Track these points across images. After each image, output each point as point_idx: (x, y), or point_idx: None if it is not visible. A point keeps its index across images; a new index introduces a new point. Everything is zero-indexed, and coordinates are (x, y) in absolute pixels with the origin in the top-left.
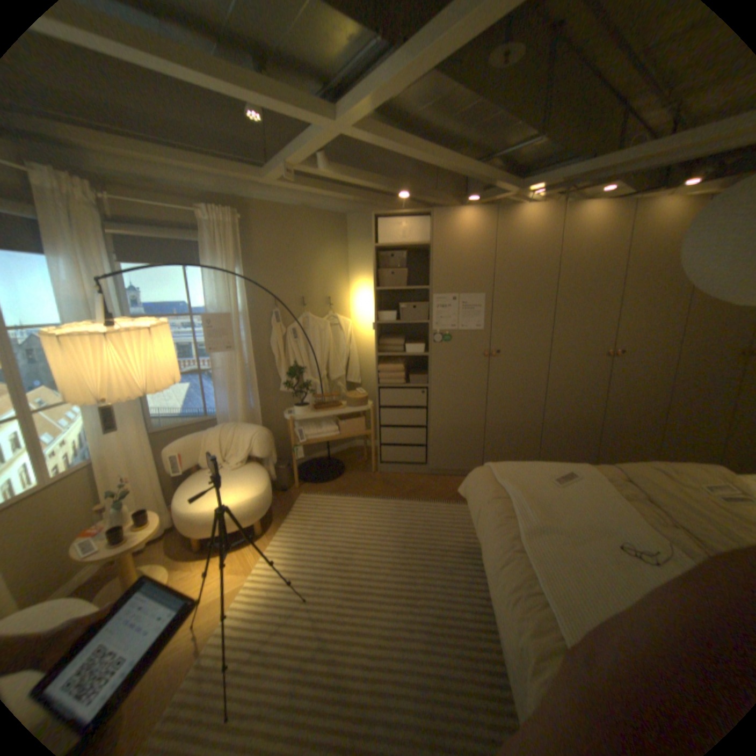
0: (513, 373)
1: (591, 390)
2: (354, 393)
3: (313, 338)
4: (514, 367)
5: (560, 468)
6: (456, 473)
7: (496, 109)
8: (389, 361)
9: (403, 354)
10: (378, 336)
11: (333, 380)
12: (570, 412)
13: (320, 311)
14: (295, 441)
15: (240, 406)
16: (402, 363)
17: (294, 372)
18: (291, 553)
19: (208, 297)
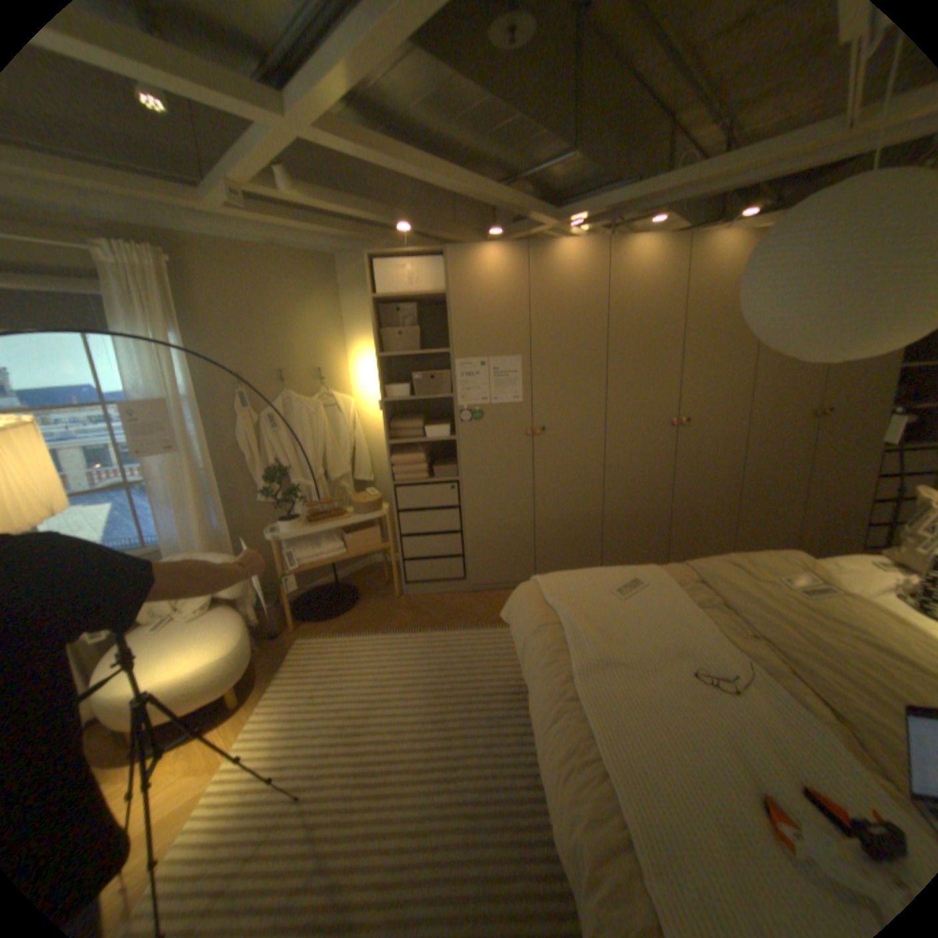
0: (564, 454)
1: (656, 469)
2: (363, 495)
3: (300, 425)
4: (564, 447)
5: (622, 574)
6: (504, 587)
7: (512, 110)
8: (407, 450)
9: (423, 439)
10: (389, 418)
11: (335, 479)
12: (634, 497)
13: (308, 388)
14: (282, 569)
15: (196, 529)
16: (424, 452)
17: (274, 474)
18: (280, 729)
19: (127, 377)
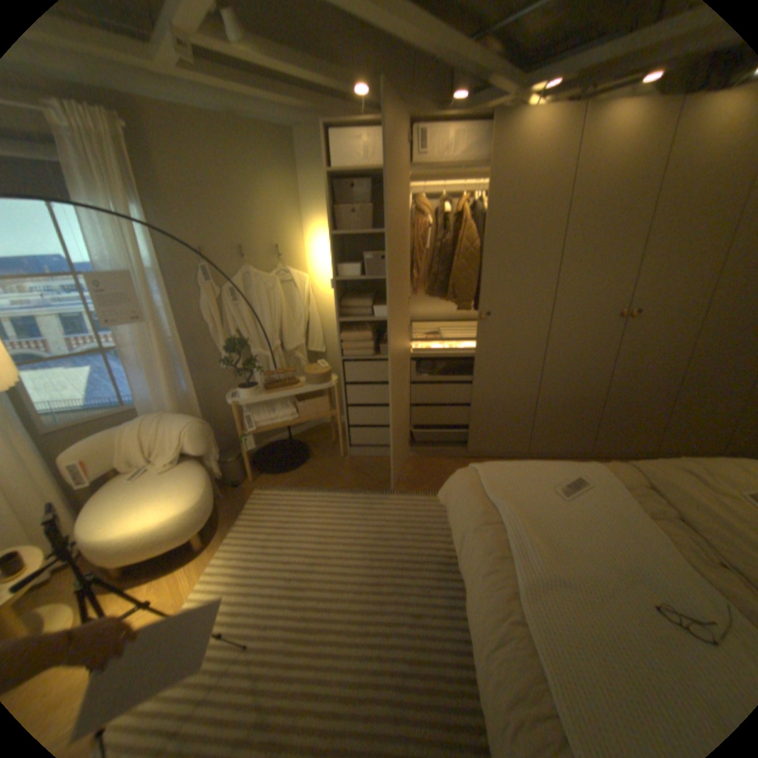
0: (506, 340)
1: (597, 359)
2: (315, 367)
3: (259, 299)
4: (507, 333)
5: (565, 471)
6: (438, 455)
7: None
8: (355, 328)
9: (372, 318)
10: (340, 296)
11: (290, 350)
12: (570, 384)
13: (267, 264)
14: (242, 430)
15: (166, 392)
16: (371, 330)
17: (234, 345)
18: (235, 575)
19: (94, 248)
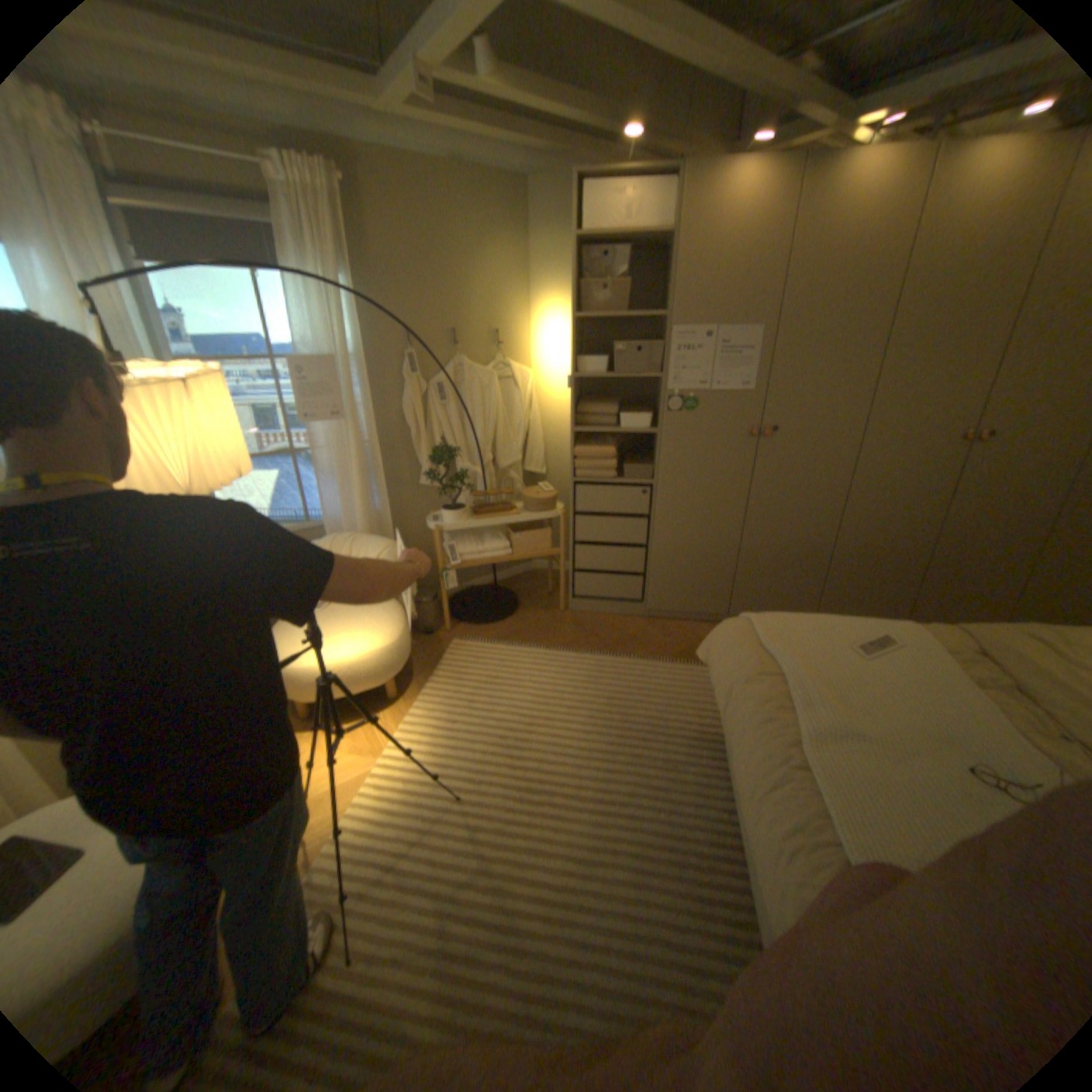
0: (797, 465)
1: (924, 497)
2: (535, 490)
3: (471, 399)
4: (799, 456)
5: (868, 627)
6: (688, 617)
7: None
8: (593, 441)
9: (616, 429)
10: (576, 399)
11: (503, 468)
12: (882, 531)
13: (483, 354)
14: (444, 563)
15: (360, 508)
16: (613, 445)
17: (441, 456)
18: (440, 728)
19: (296, 327)
